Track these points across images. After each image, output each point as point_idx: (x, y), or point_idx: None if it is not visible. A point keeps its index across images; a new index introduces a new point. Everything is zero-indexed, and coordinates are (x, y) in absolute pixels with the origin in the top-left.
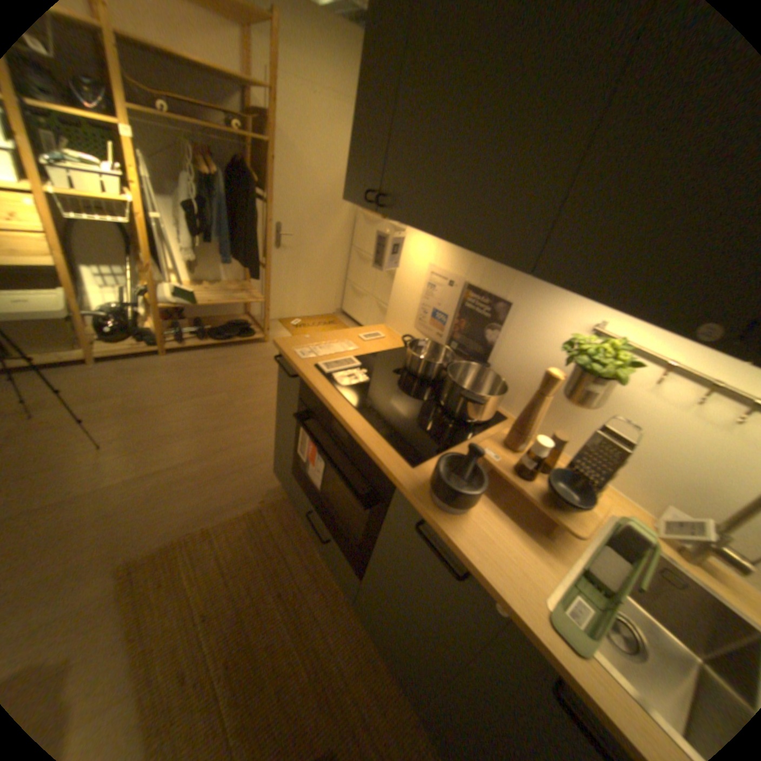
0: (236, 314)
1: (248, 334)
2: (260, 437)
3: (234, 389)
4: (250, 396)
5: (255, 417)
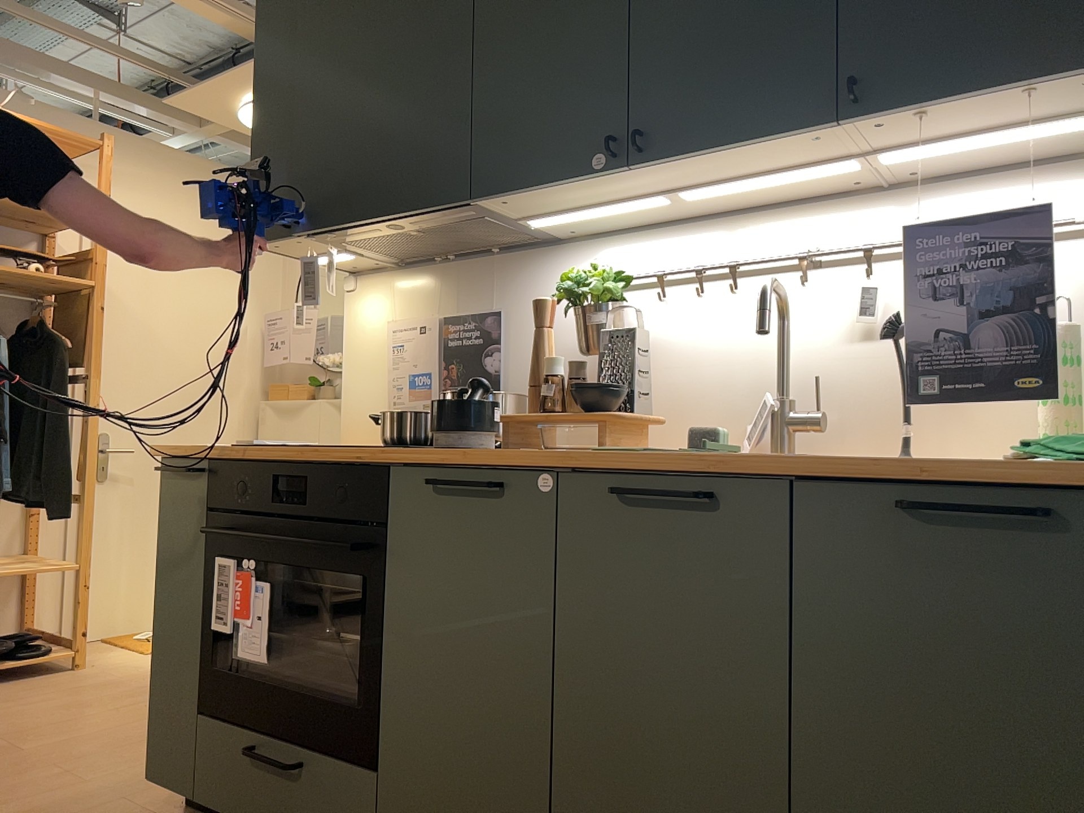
0: (0, 632)
1: (36, 649)
2: (98, 773)
3: (14, 730)
4: (57, 731)
5: (78, 753)
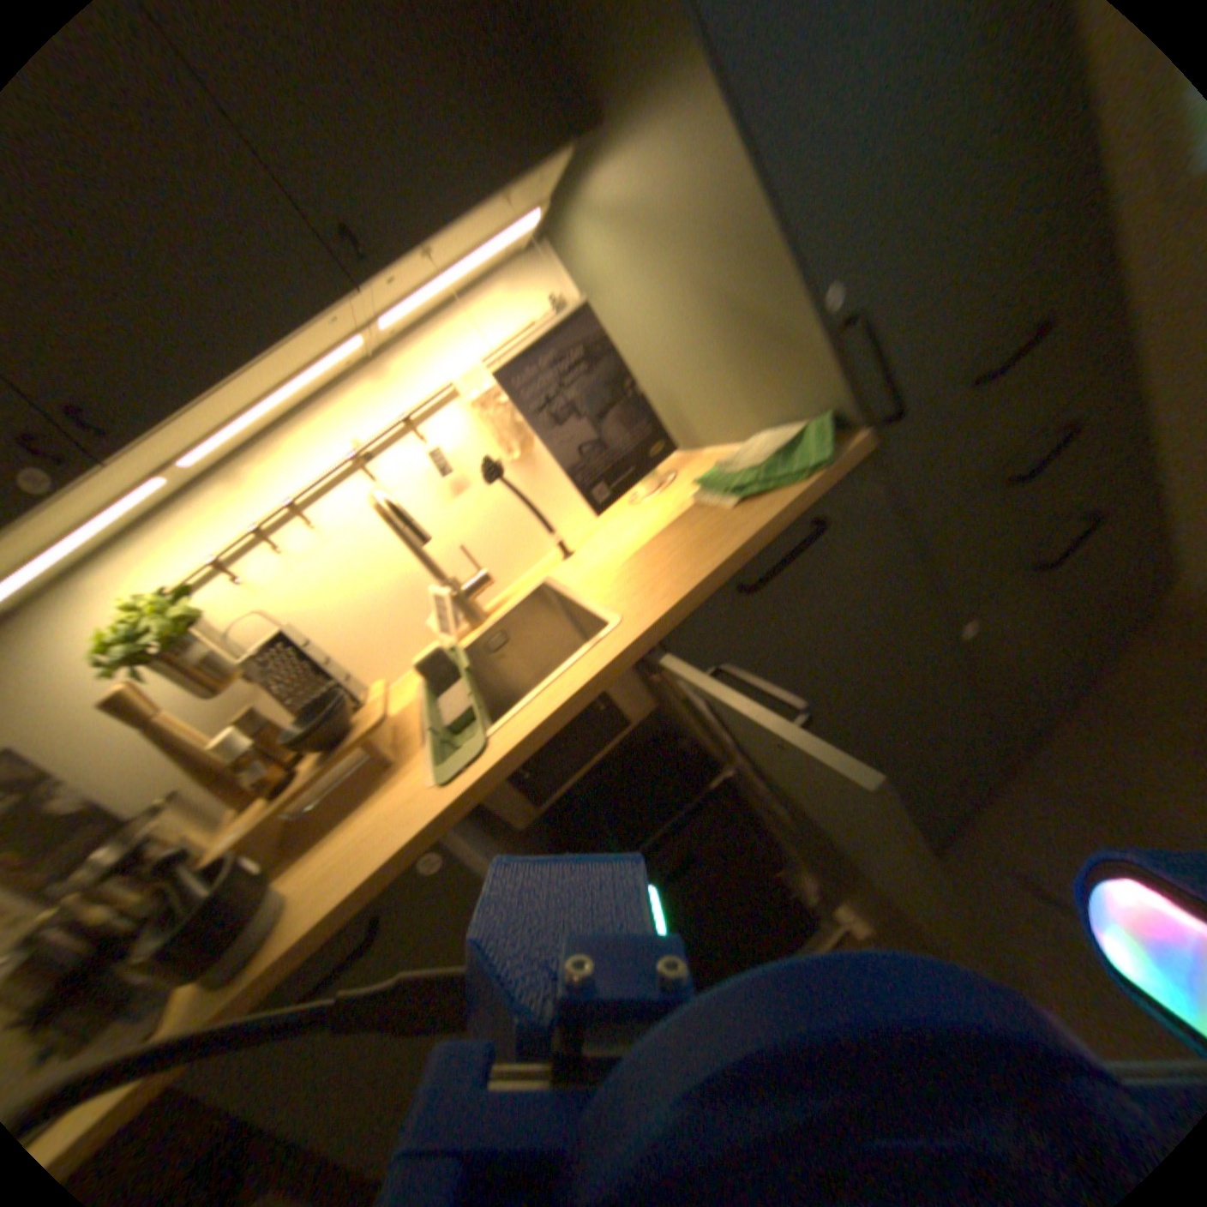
0: None
1: None
2: None
3: None
4: None
5: None
